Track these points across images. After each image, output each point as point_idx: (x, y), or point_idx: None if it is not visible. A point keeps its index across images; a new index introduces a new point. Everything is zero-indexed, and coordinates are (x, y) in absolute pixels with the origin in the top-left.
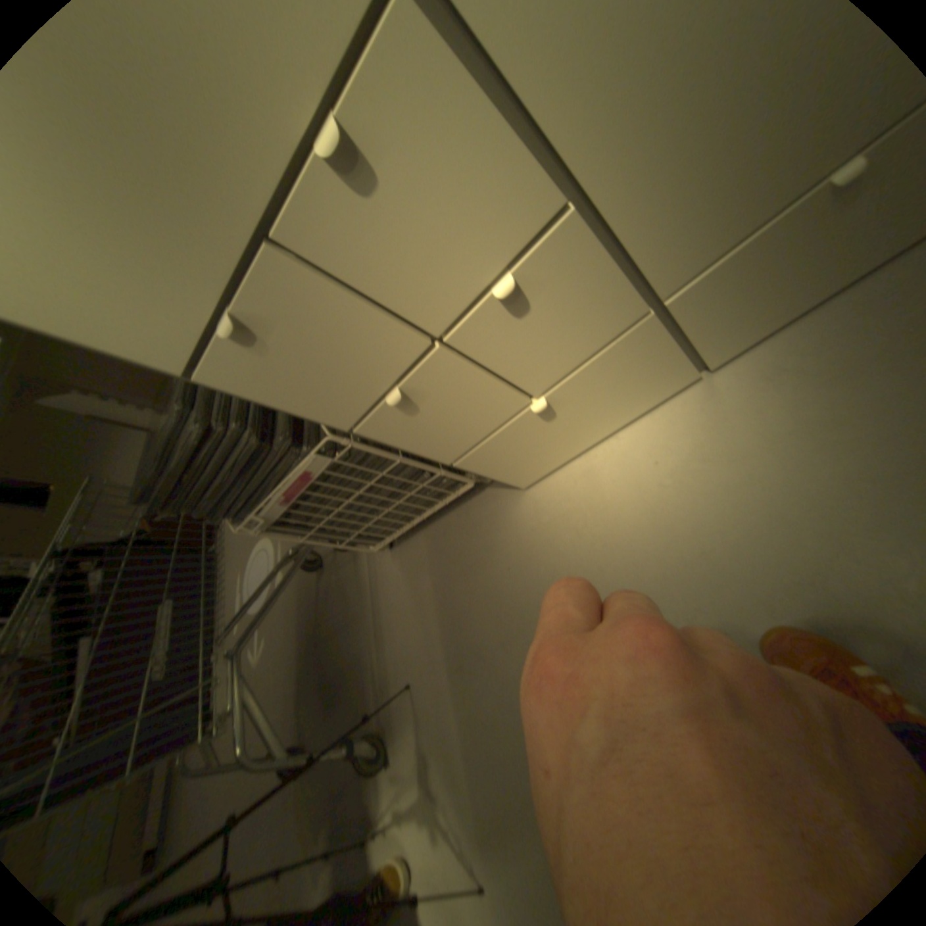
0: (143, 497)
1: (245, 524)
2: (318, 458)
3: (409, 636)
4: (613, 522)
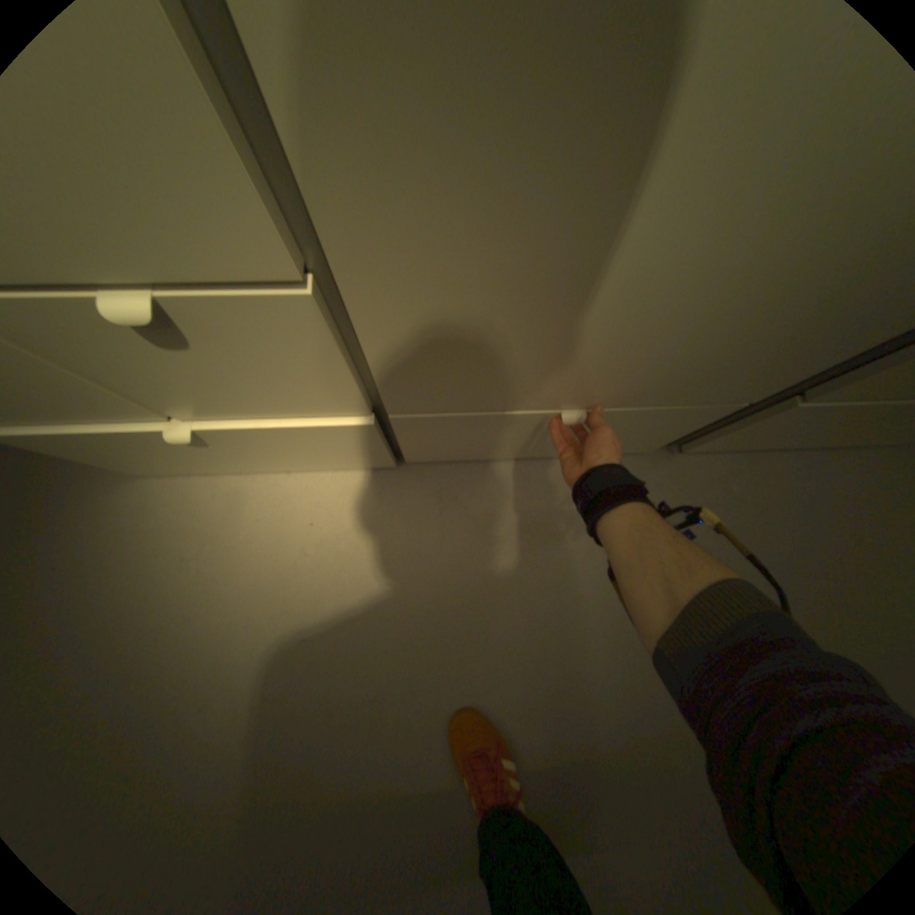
0: None
1: None
2: None
3: None
4: (228, 565)
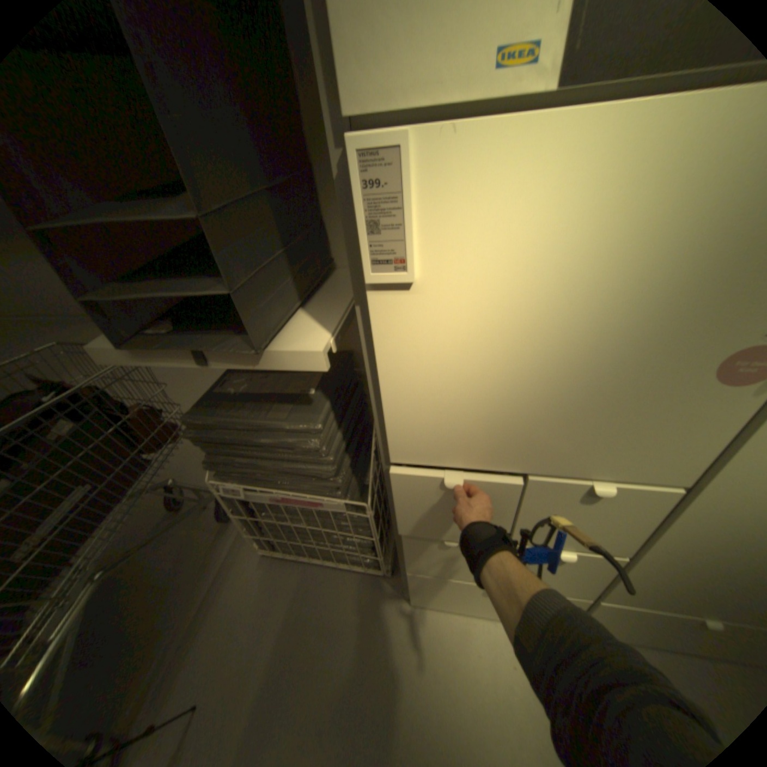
0: (196, 424)
1: (219, 482)
2: (338, 502)
3: (225, 651)
4: (463, 688)
